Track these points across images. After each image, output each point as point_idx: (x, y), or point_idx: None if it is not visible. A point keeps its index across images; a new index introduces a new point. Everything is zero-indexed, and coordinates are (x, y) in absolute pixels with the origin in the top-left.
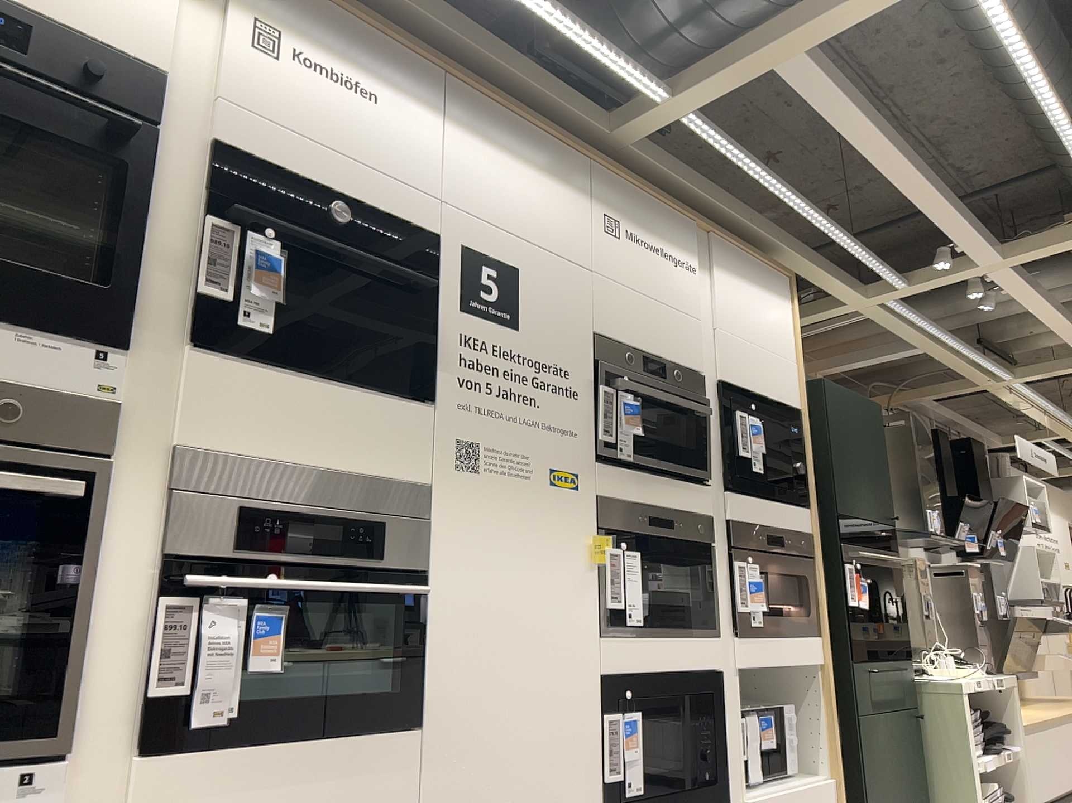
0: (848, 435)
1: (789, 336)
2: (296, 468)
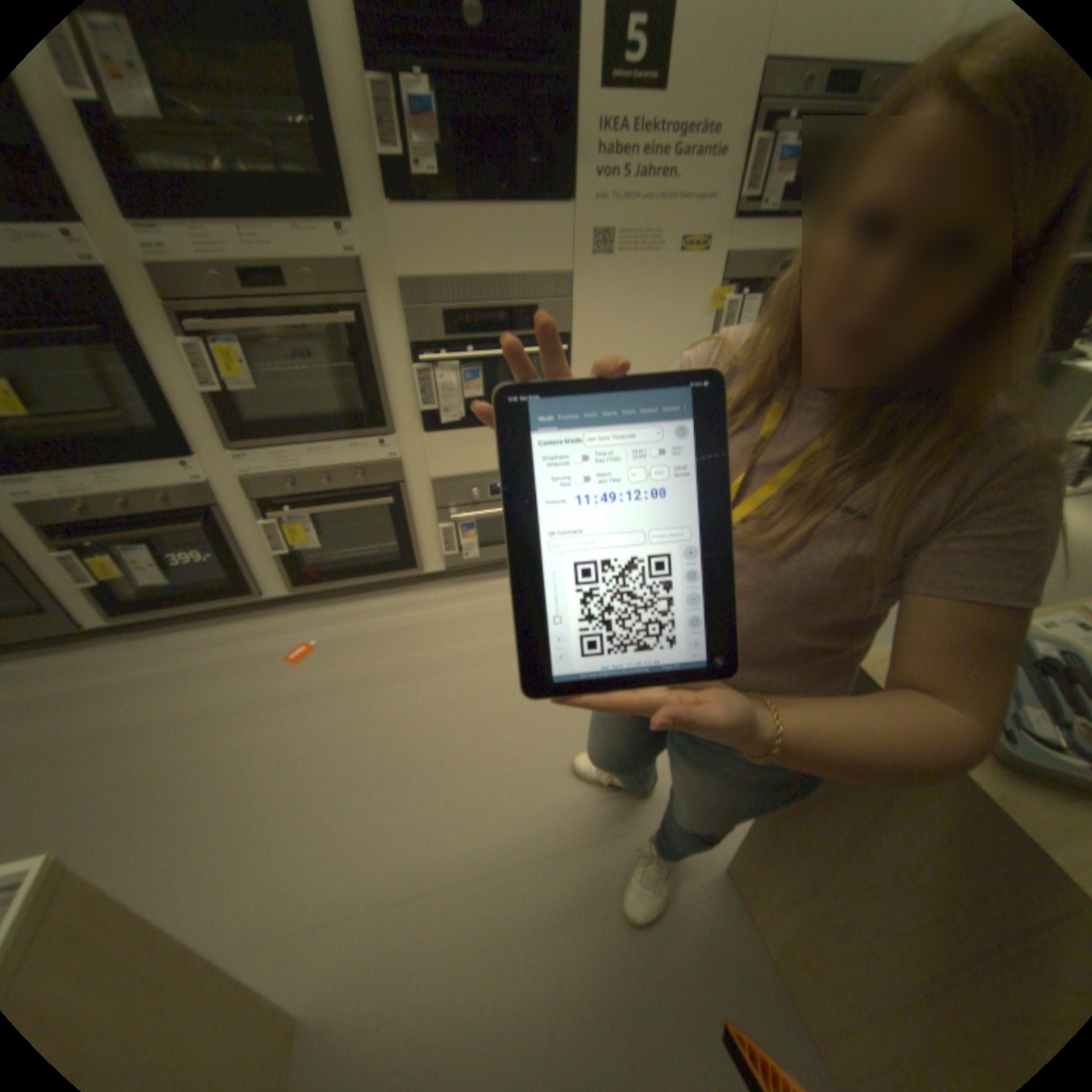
0: None
1: None
2: (475, 275)
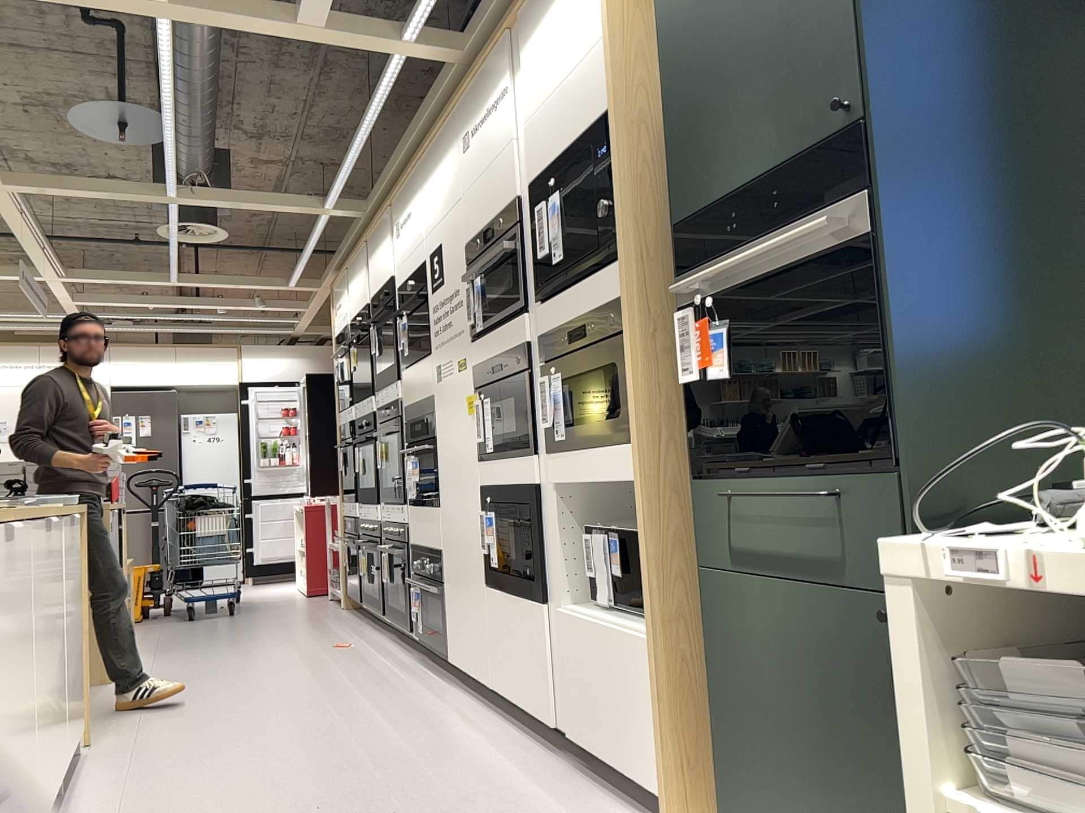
0: (712, 31)
1: (600, 1)
2: (420, 402)
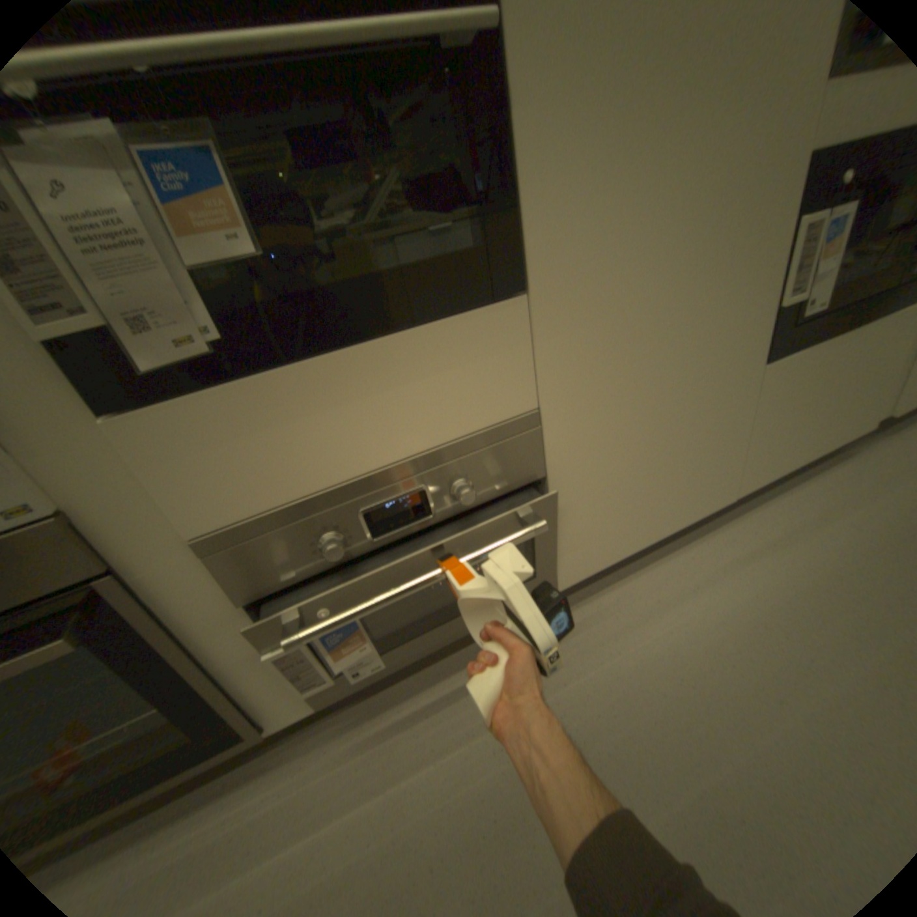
0: None
1: None
2: None
